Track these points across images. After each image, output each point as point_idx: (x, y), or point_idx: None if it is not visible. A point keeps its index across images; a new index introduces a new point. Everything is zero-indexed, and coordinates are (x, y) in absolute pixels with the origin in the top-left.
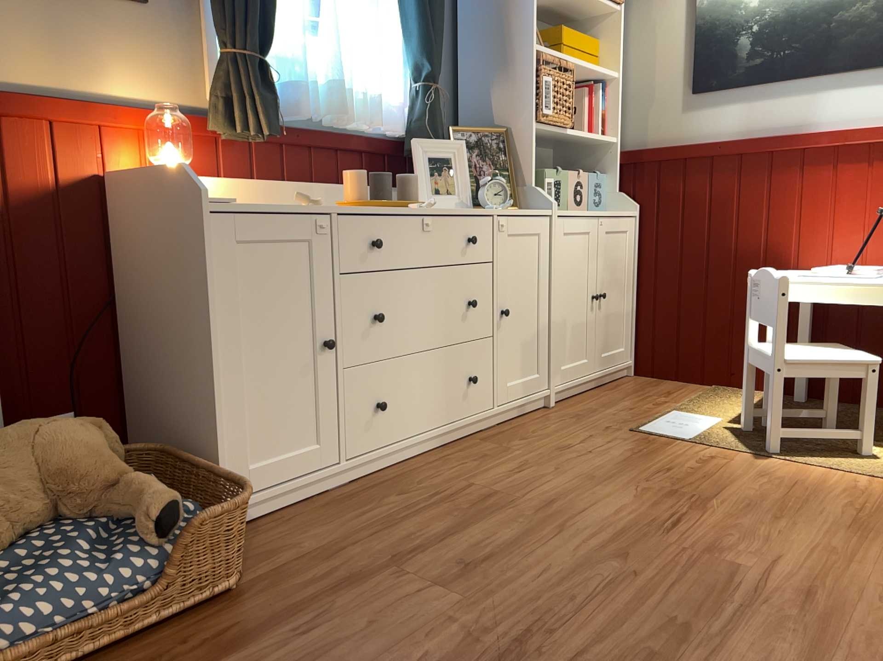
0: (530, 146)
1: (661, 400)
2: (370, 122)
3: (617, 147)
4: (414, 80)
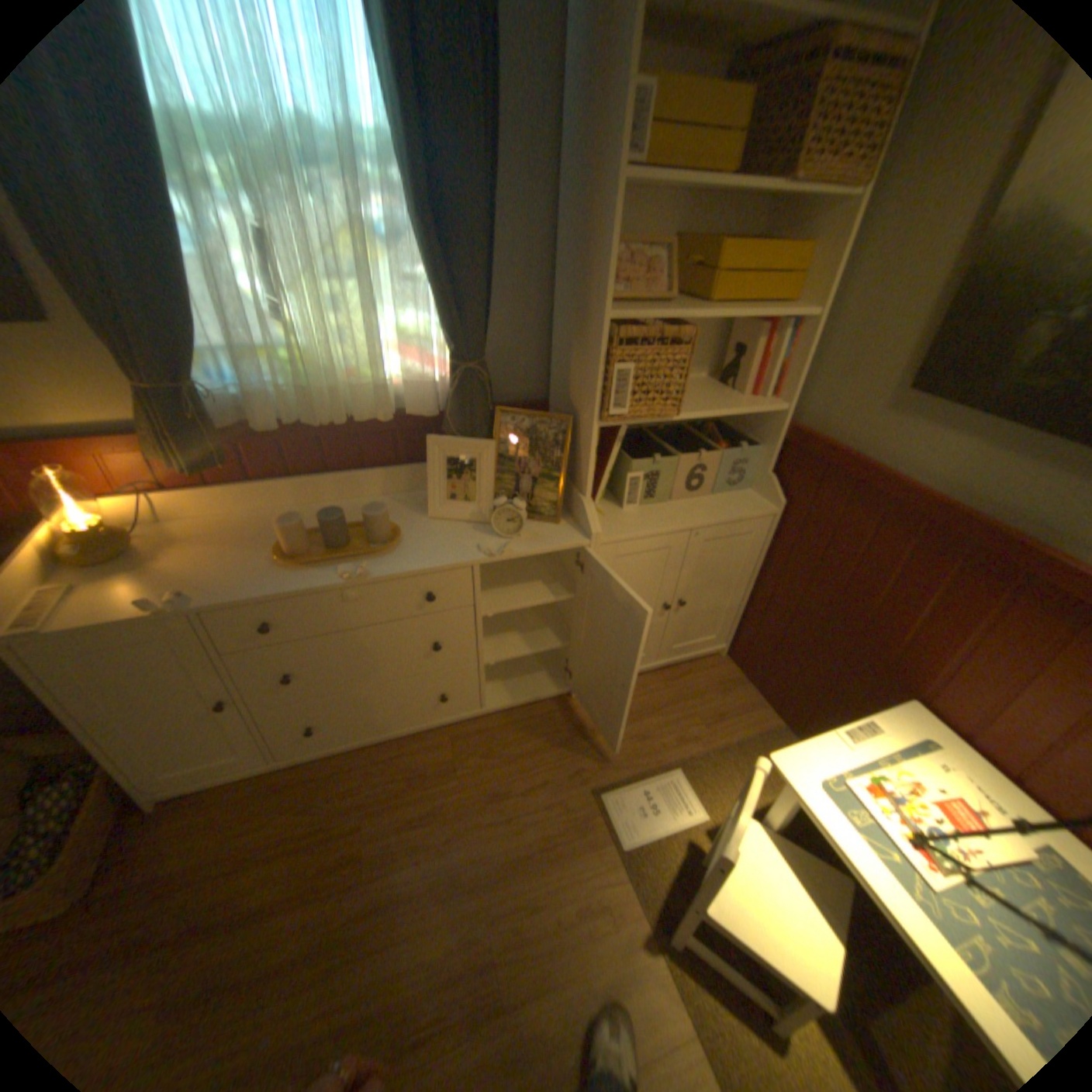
0: (588, 452)
1: (696, 733)
2: (375, 416)
3: (786, 419)
4: (449, 351)
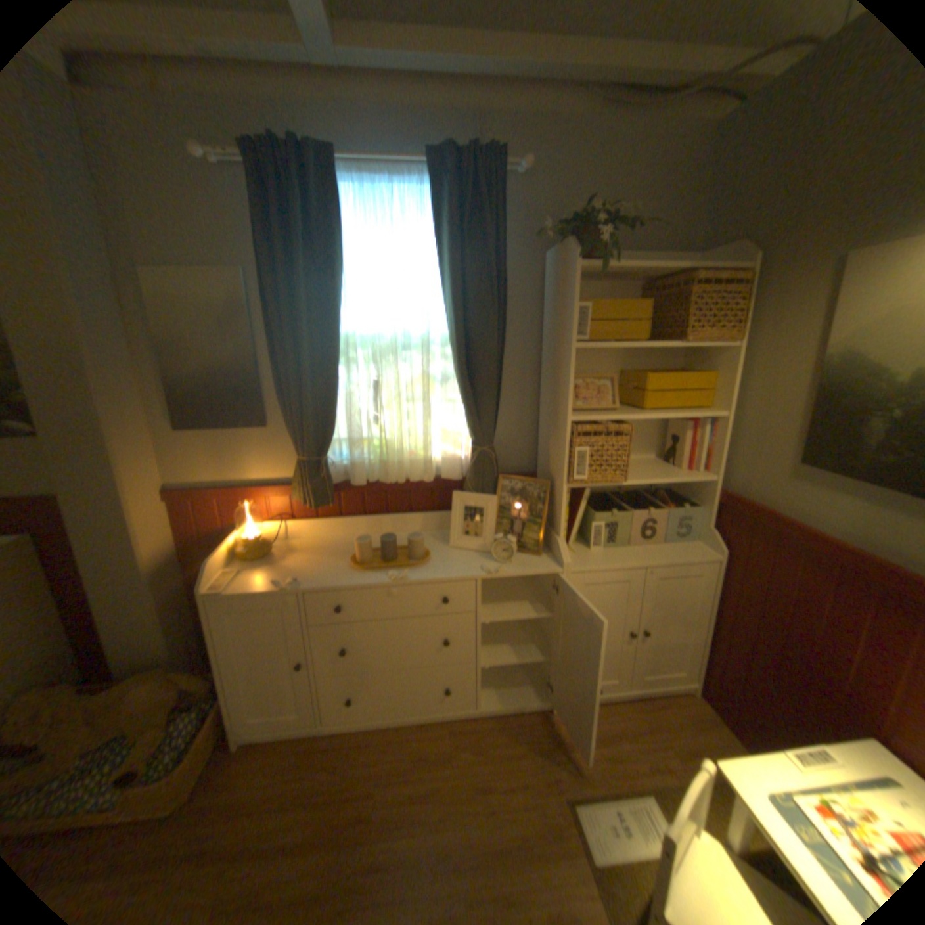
0: (561, 505)
1: (671, 767)
2: (422, 479)
3: (717, 486)
4: (471, 441)
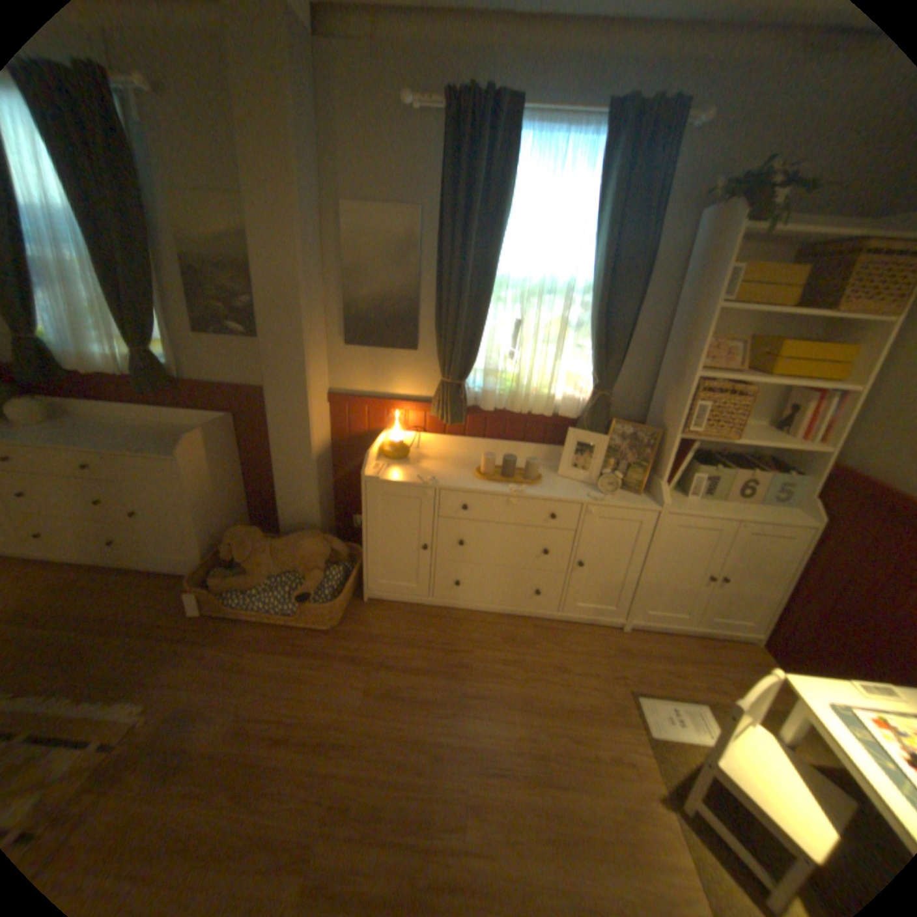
0: (670, 453)
1: (726, 691)
2: (542, 413)
3: (831, 459)
4: (592, 385)
